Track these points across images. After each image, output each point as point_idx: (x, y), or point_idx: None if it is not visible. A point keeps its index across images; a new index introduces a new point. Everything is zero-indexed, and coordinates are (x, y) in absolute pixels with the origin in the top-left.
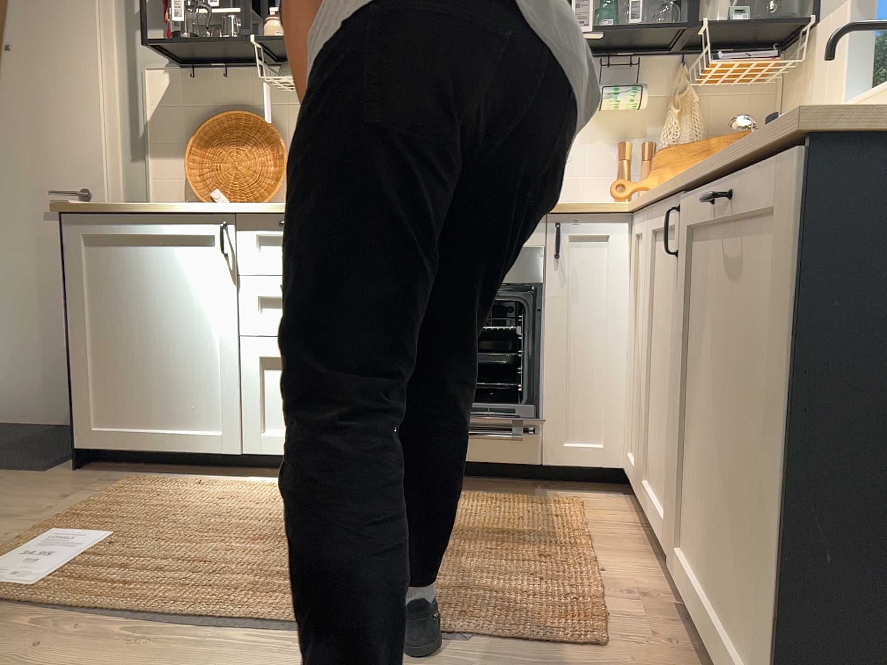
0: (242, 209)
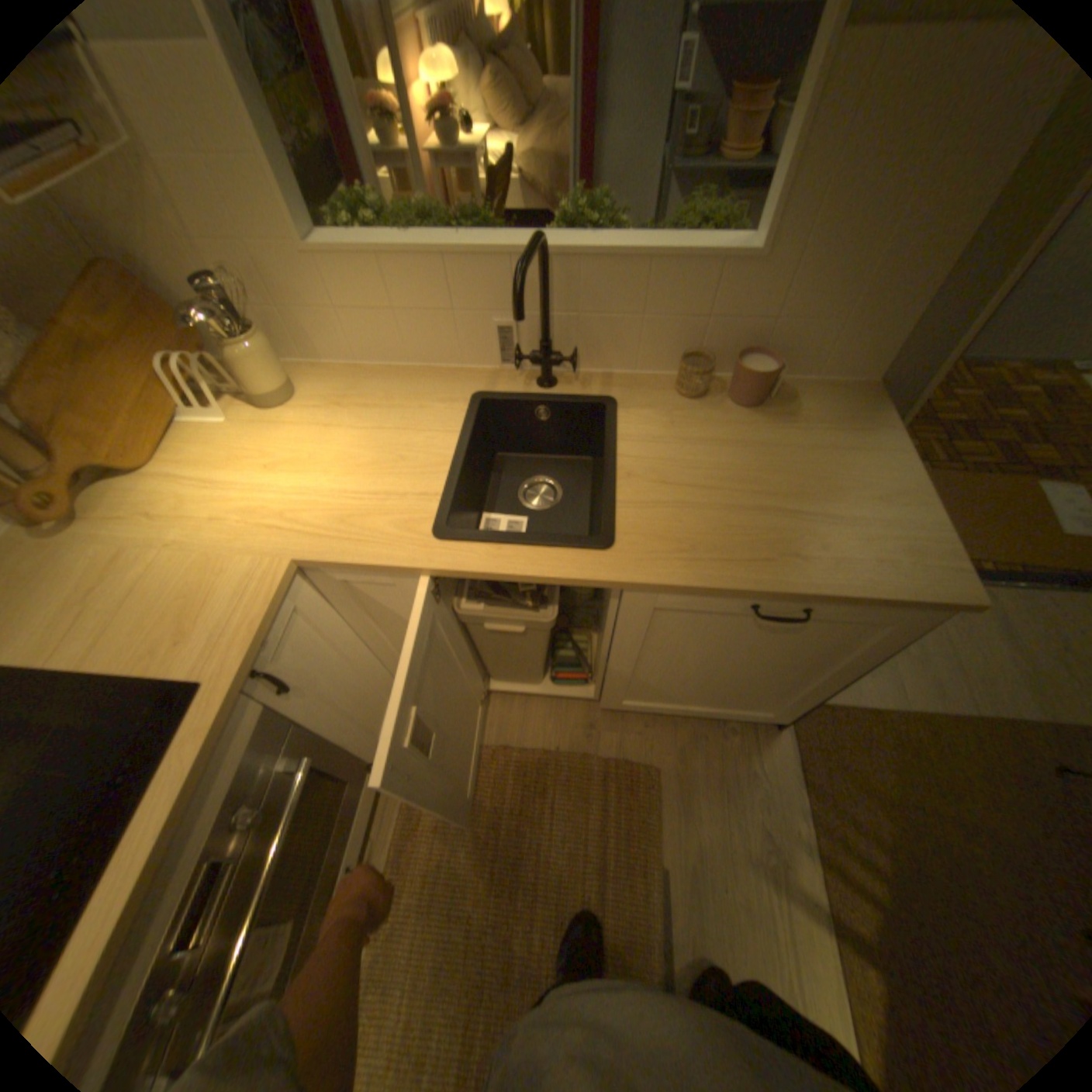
0: None
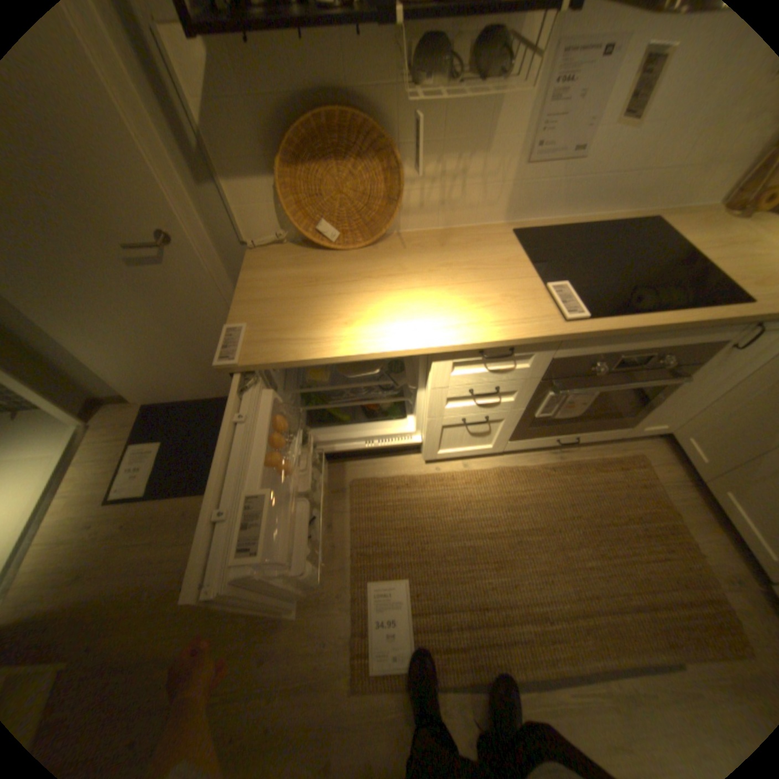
0: (445, 348)
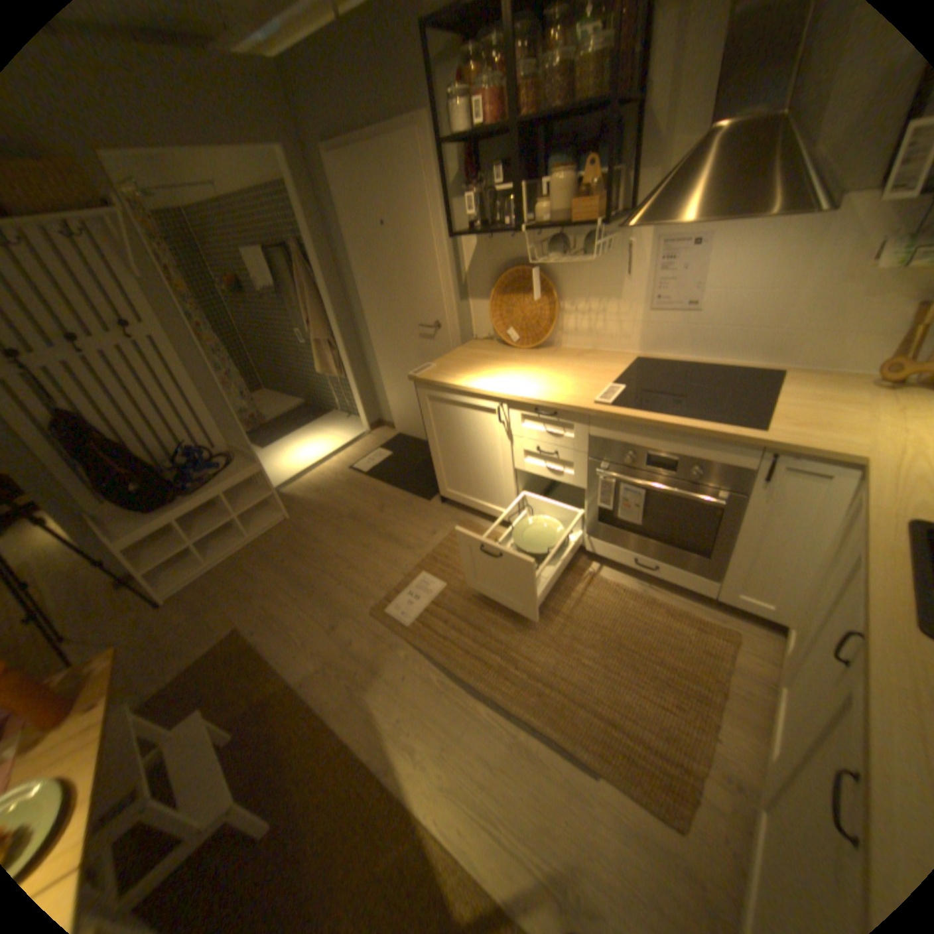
0: (510, 397)
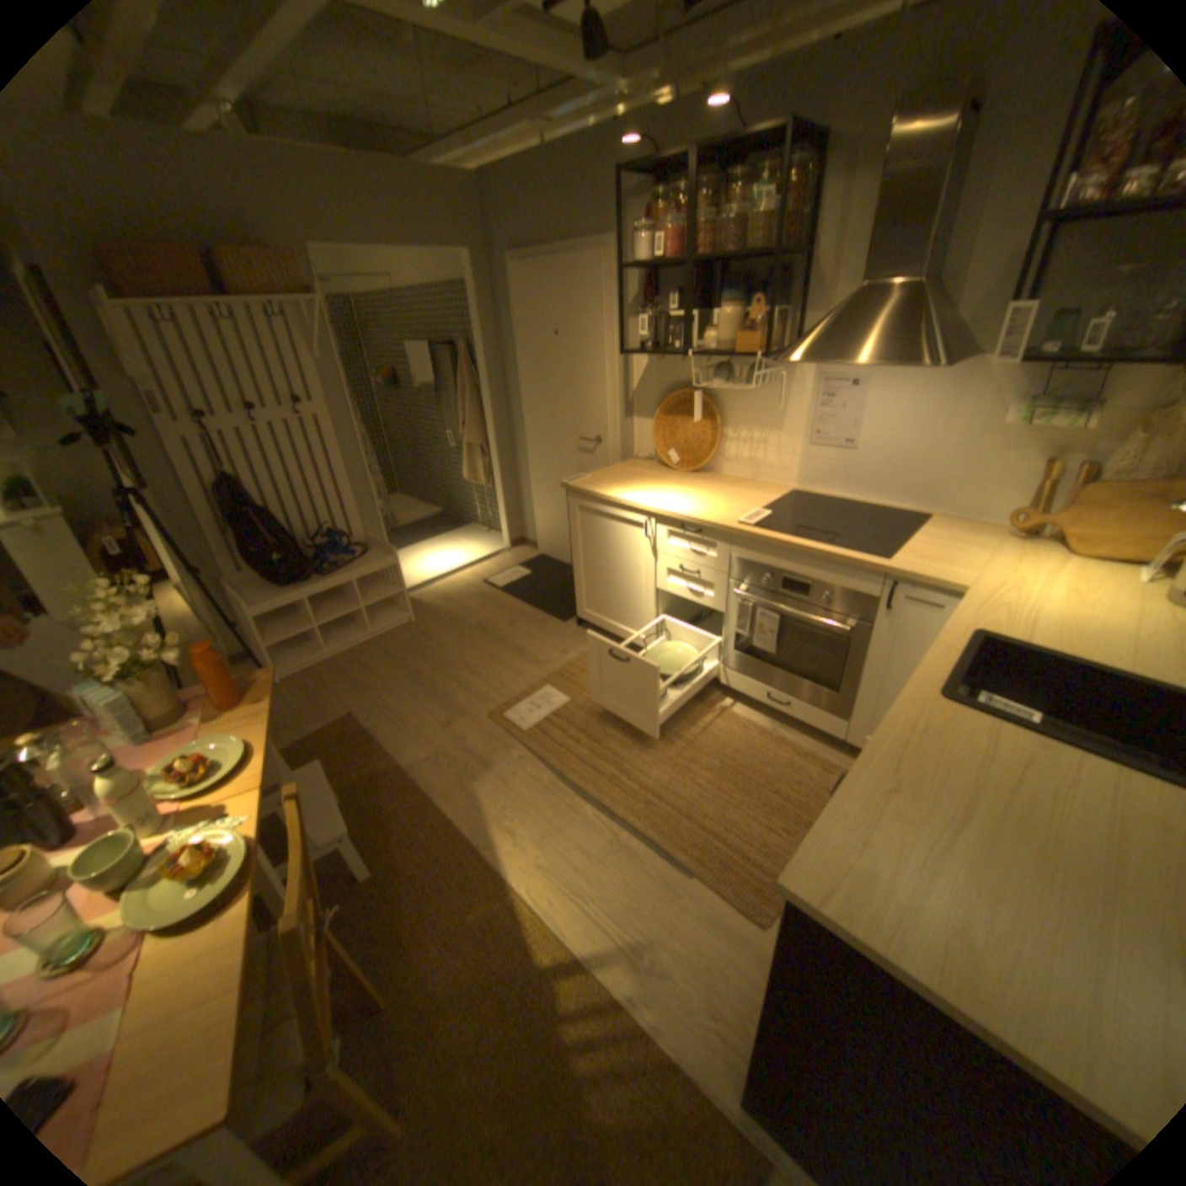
0: (658, 512)
